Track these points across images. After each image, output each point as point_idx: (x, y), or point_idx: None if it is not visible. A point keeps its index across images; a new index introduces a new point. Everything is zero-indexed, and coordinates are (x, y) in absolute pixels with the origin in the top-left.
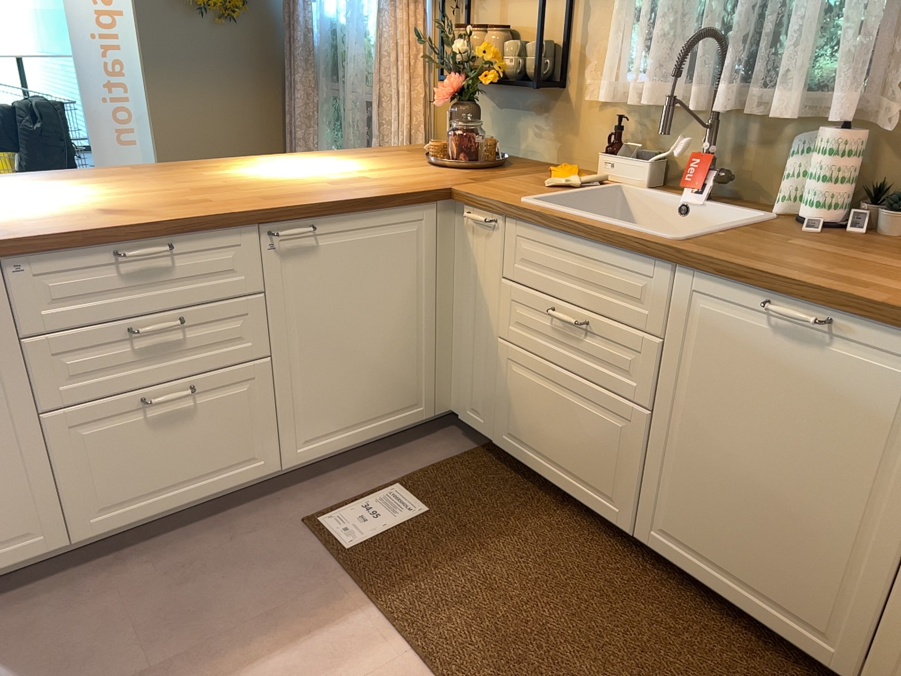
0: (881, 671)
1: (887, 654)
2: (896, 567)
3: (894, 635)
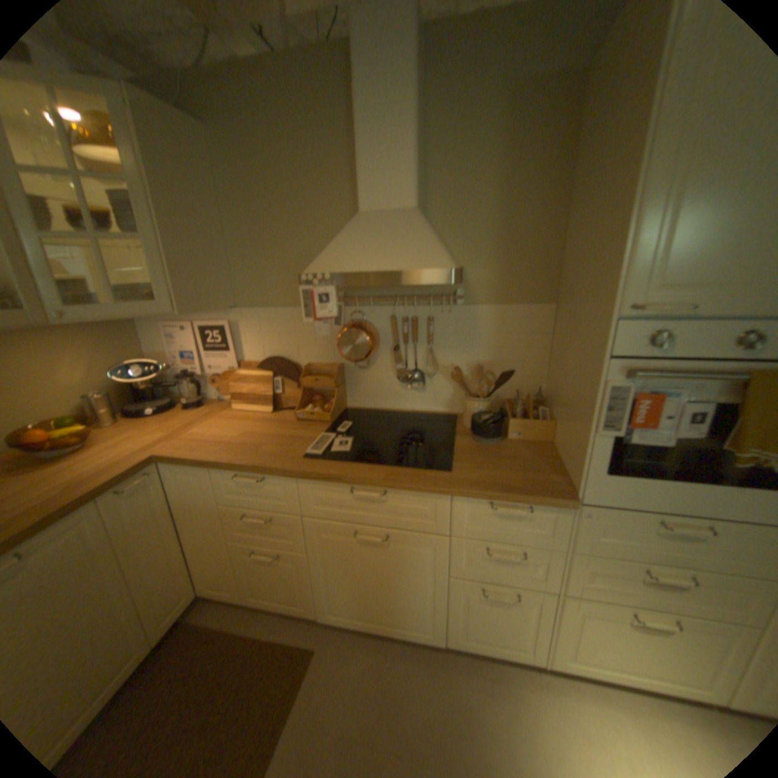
0: (155, 629)
1: (152, 620)
2: (131, 594)
3: (149, 612)
